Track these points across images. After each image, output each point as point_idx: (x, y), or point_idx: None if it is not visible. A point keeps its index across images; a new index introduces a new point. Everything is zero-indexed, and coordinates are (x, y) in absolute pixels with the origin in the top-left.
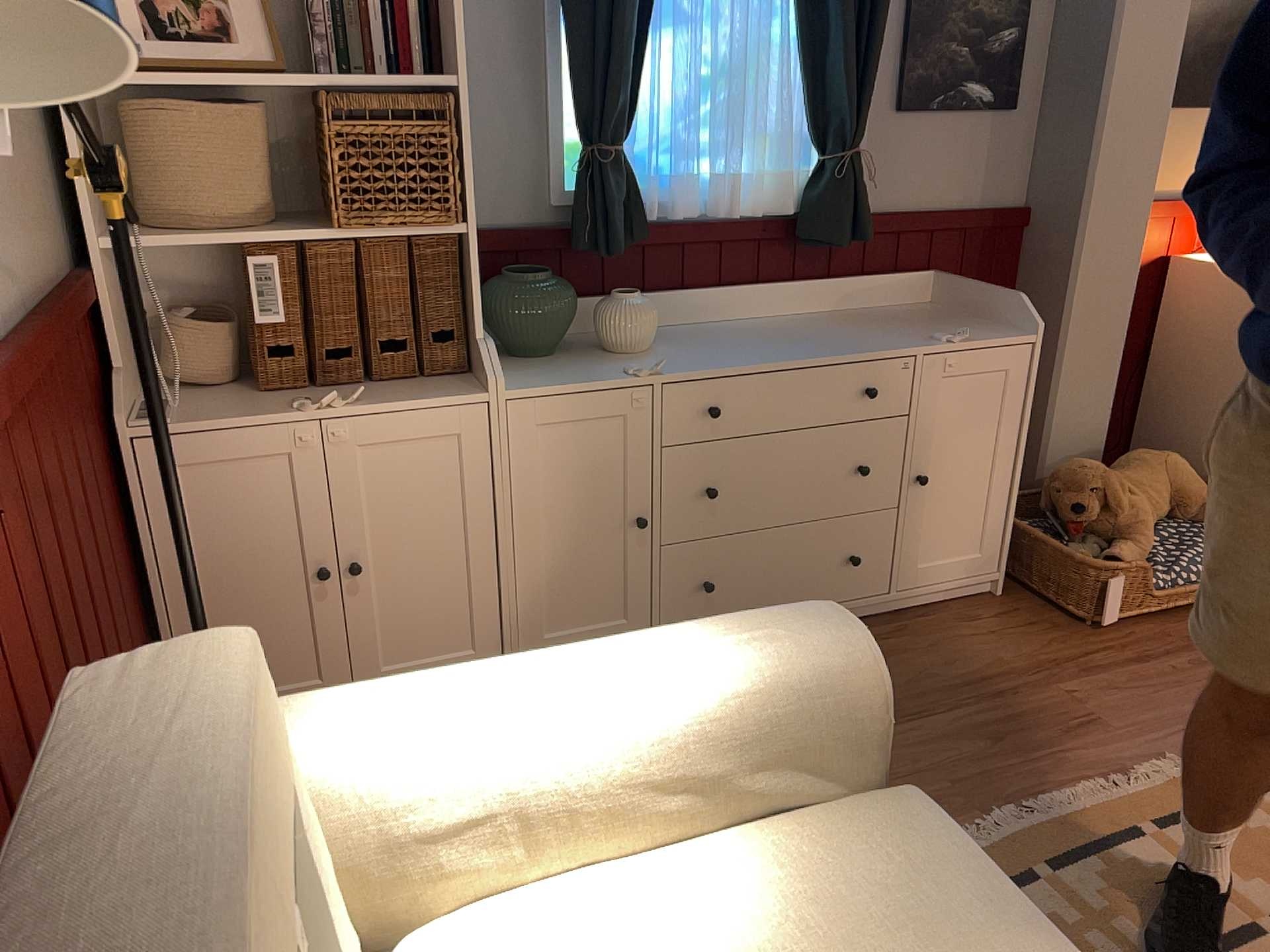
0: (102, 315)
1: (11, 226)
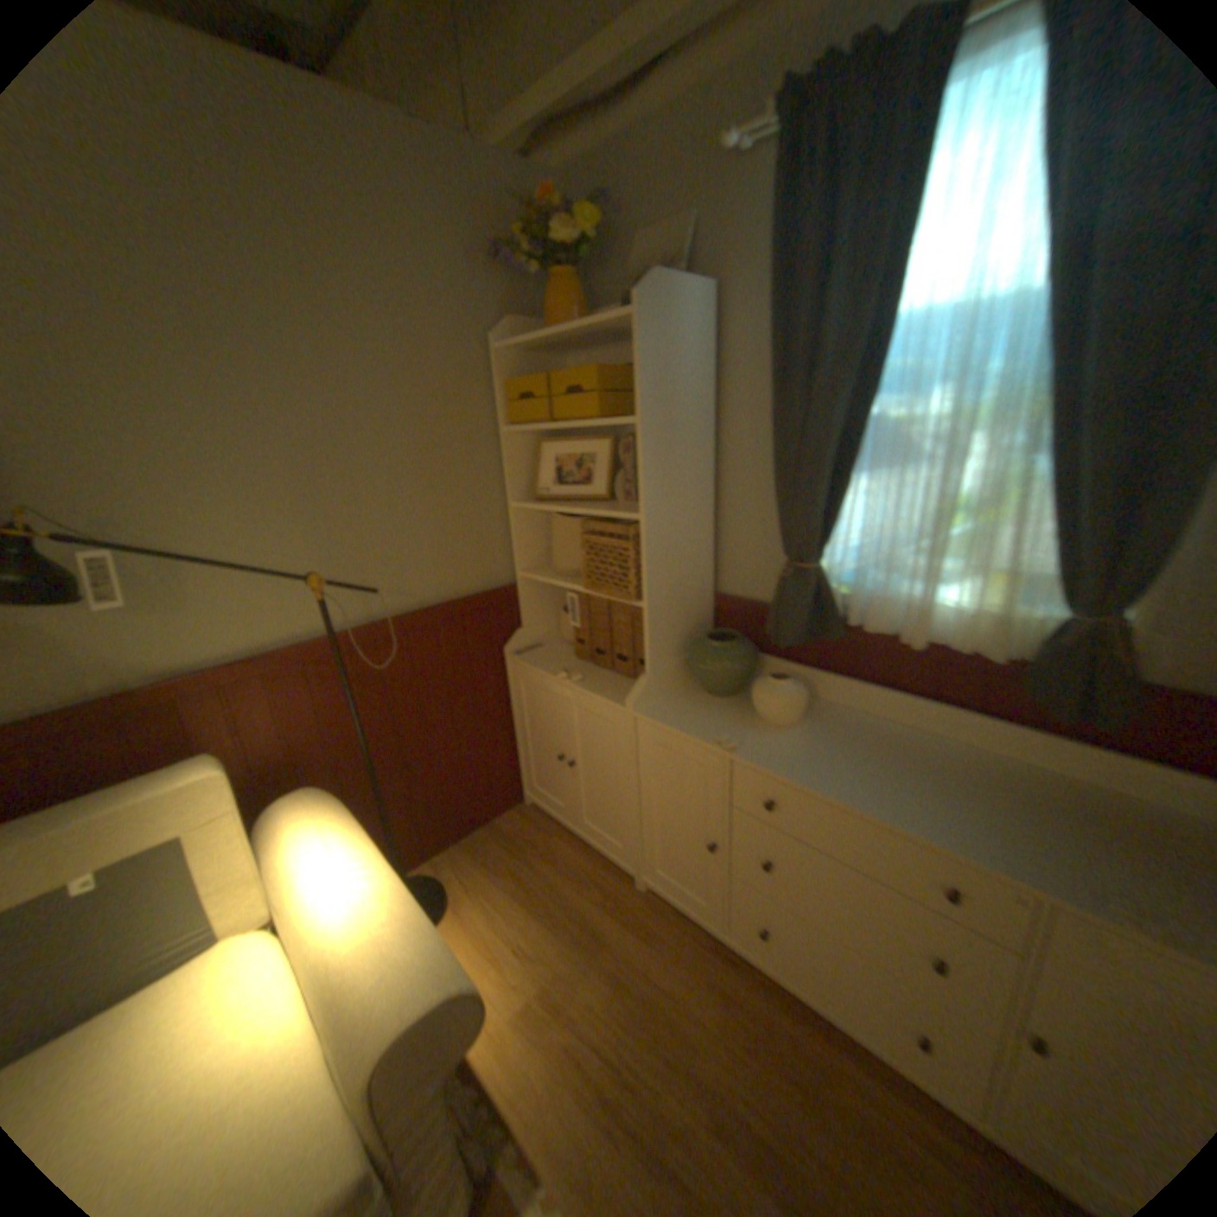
0: (522, 602)
1: (430, 572)
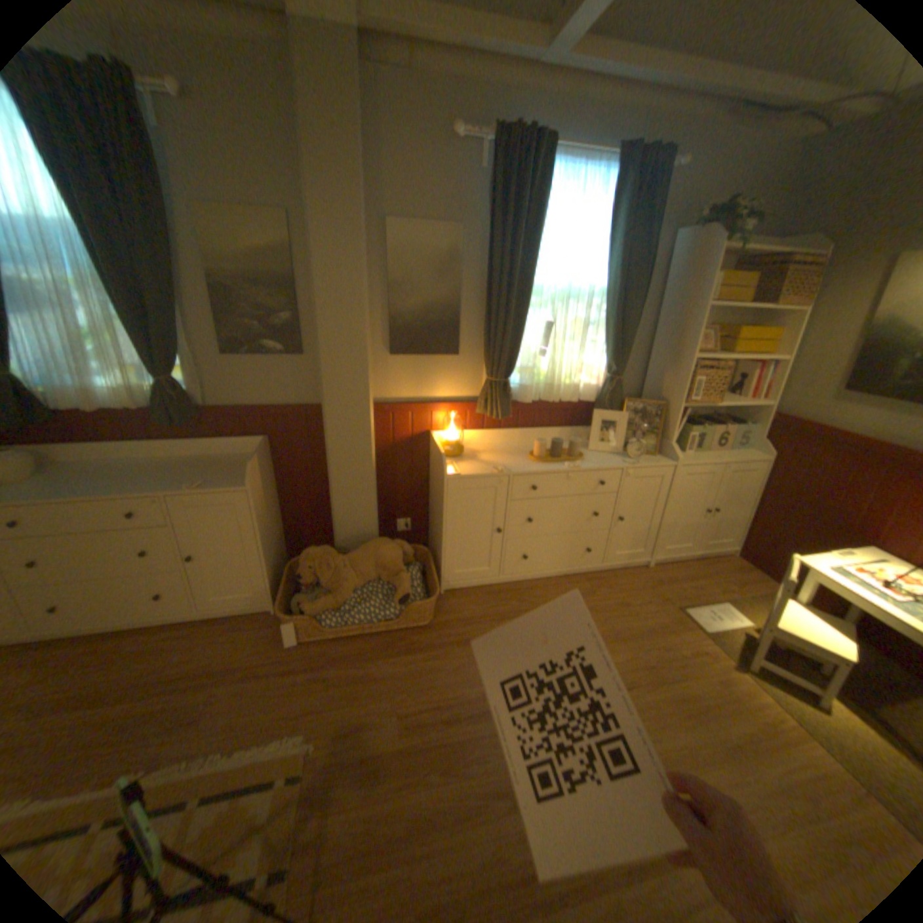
0: None
1: None
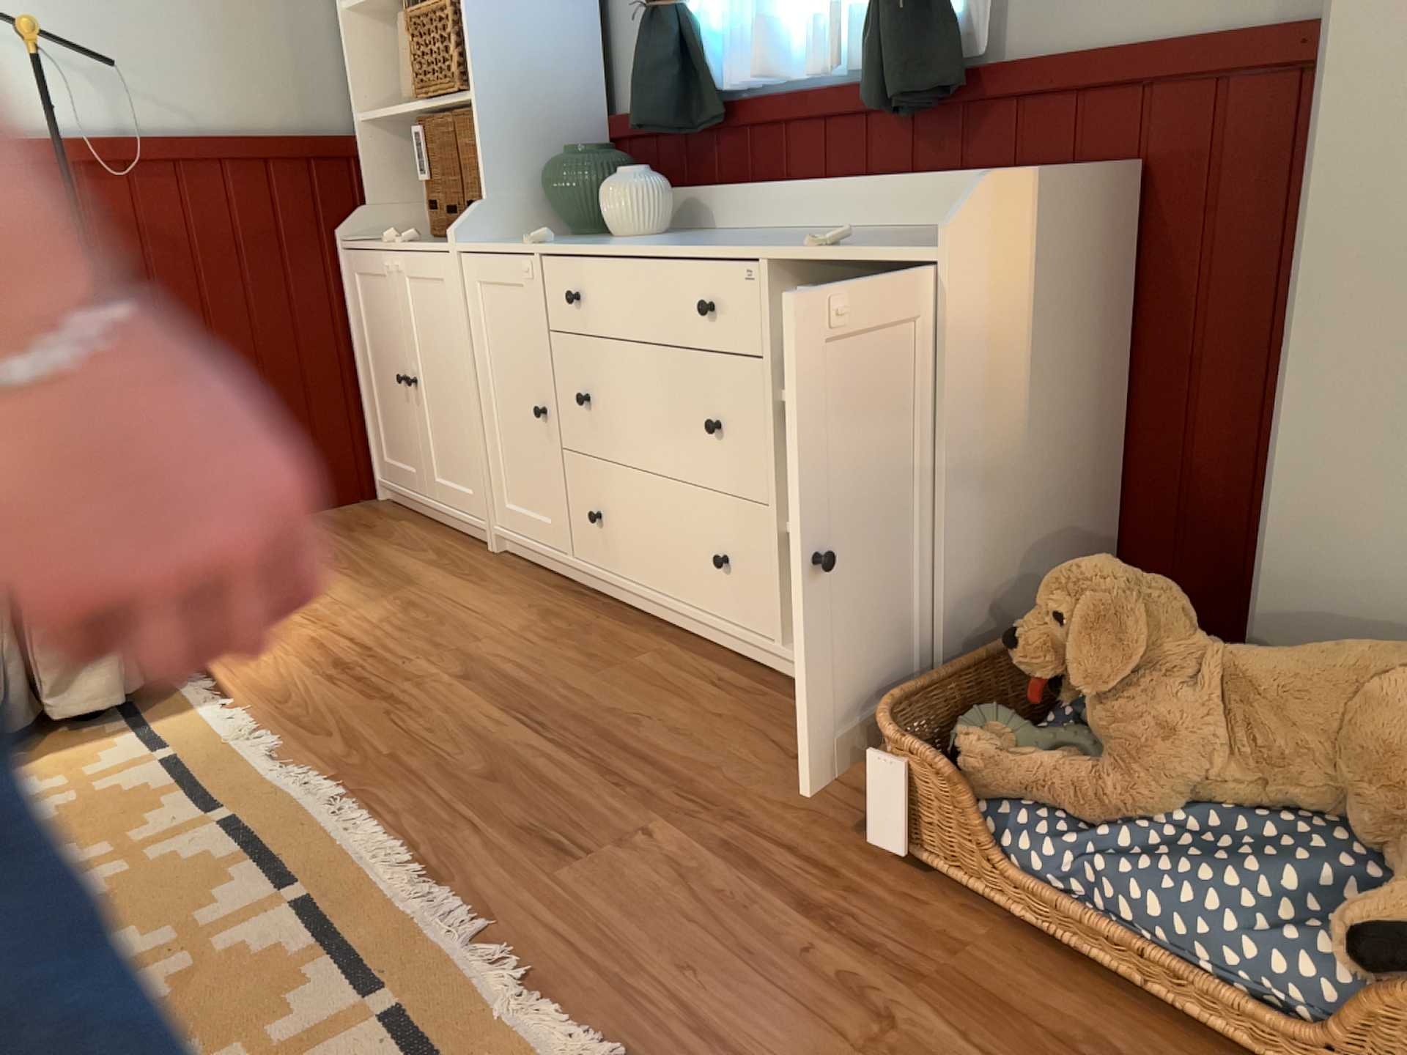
0: (363, 169)
1: (214, 91)
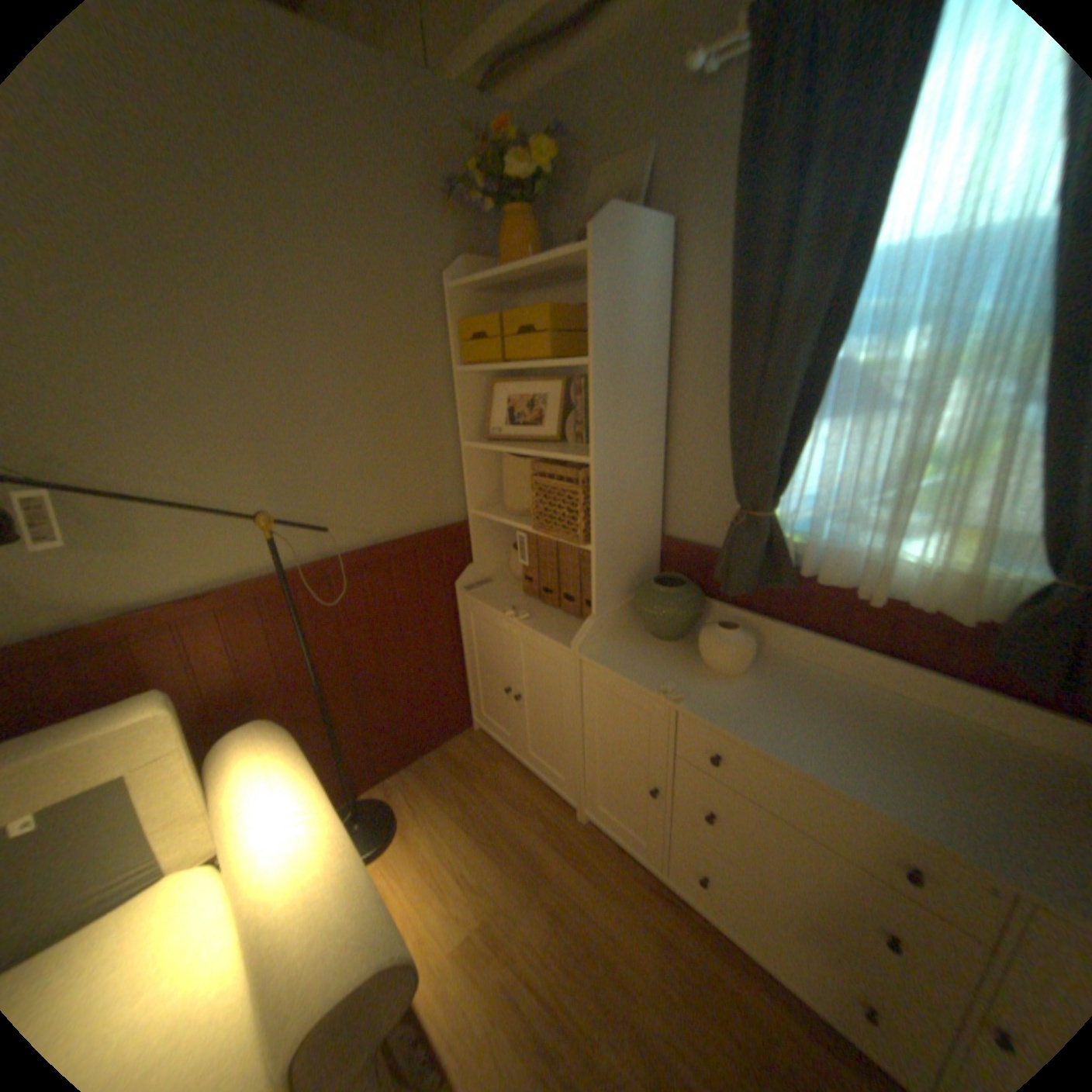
0: (472, 538)
1: (382, 508)
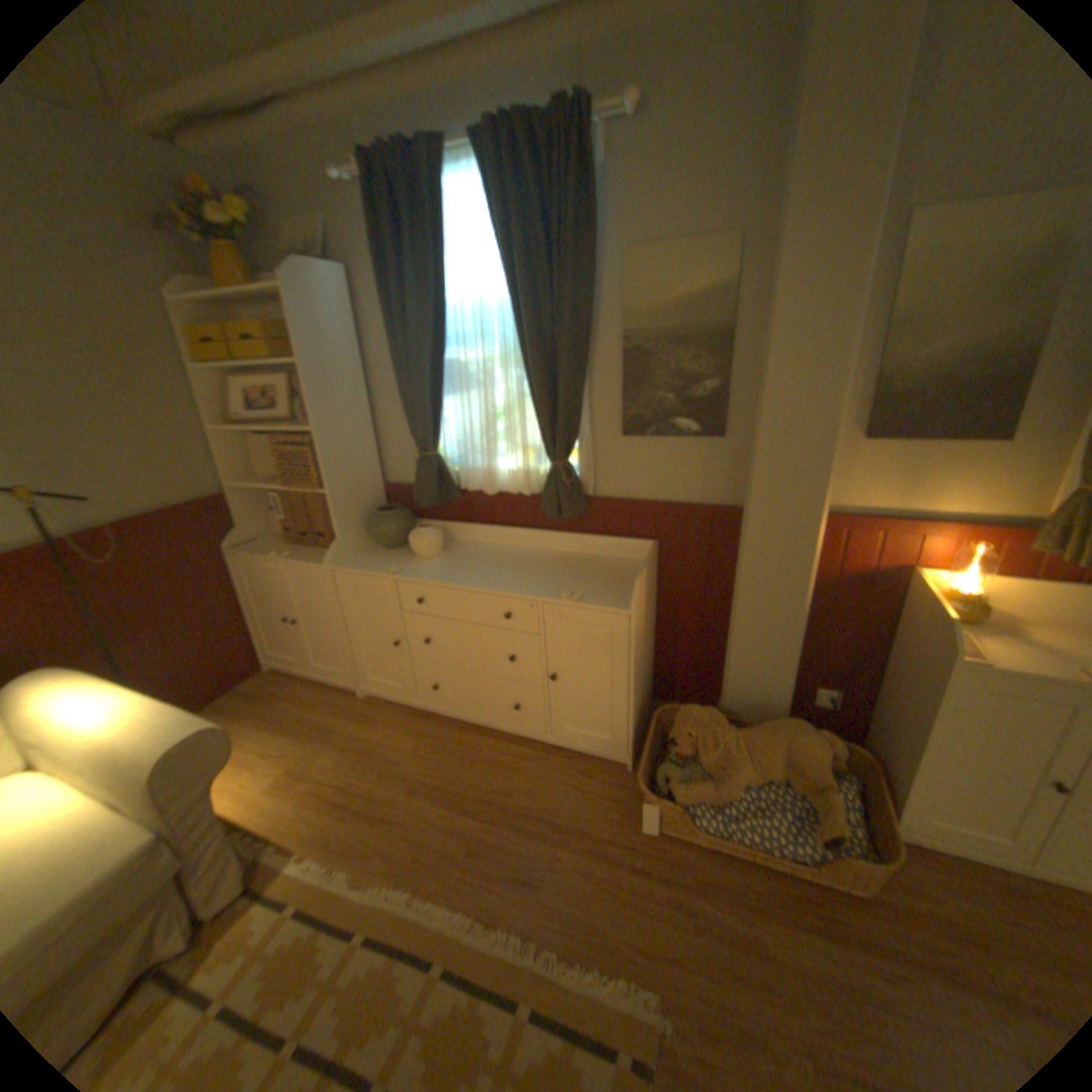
0: (229, 507)
1: (133, 486)
